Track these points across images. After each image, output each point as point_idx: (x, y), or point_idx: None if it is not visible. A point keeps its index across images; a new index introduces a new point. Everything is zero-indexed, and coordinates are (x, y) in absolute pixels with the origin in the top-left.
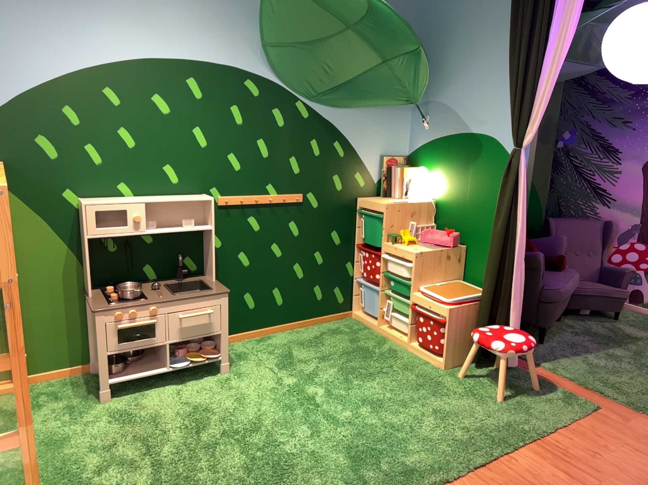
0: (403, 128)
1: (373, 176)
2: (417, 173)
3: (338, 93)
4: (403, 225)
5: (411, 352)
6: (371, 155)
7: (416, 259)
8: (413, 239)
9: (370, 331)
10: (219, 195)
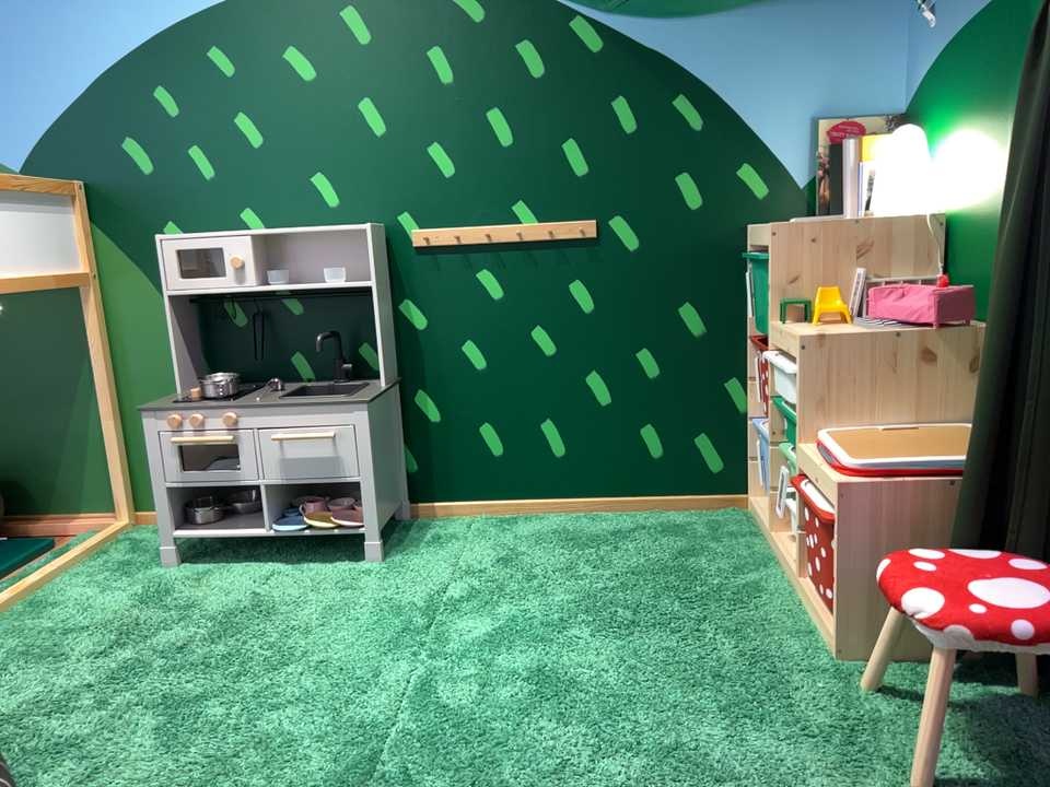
0: (888, 38)
1: (797, 170)
2: (894, 140)
3: None
4: (838, 277)
5: (798, 608)
6: (785, 117)
7: (810, 353)
8: (843, 308)
9: (753, 546)
10: (411, 225)
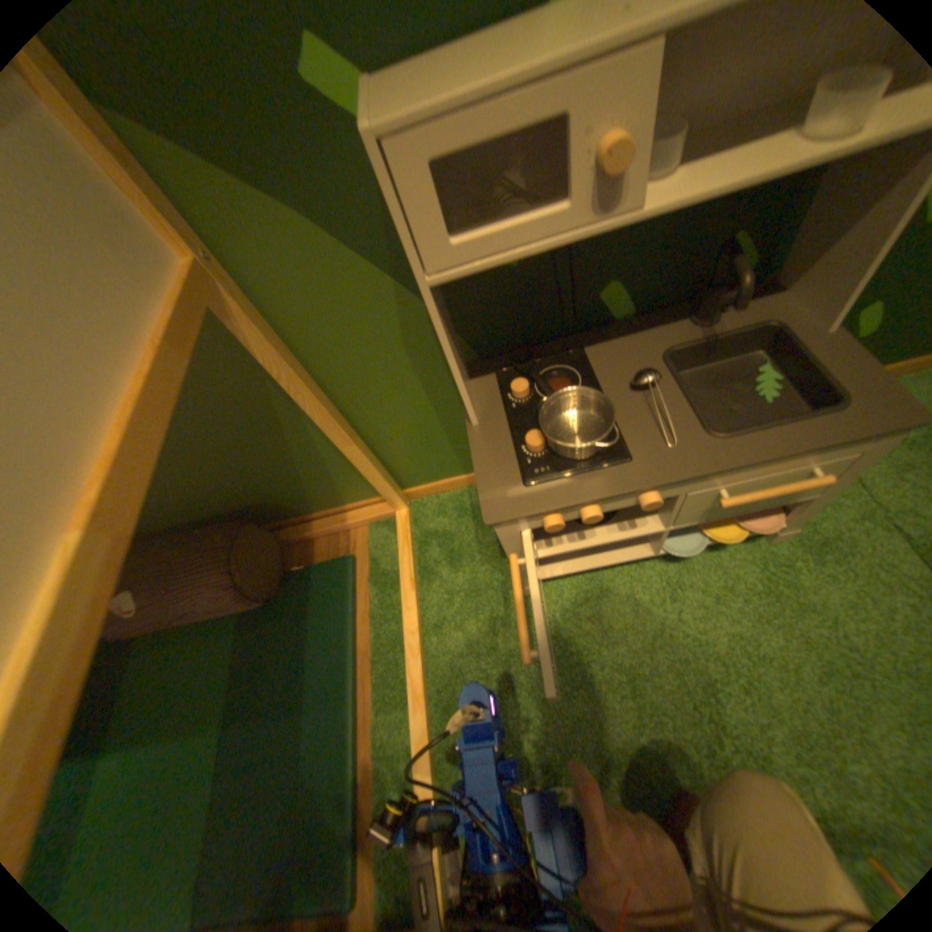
0: None
1: None
2: None
3: None
4: None
5: None
6: None
7: None
8: None
9: None
10: None
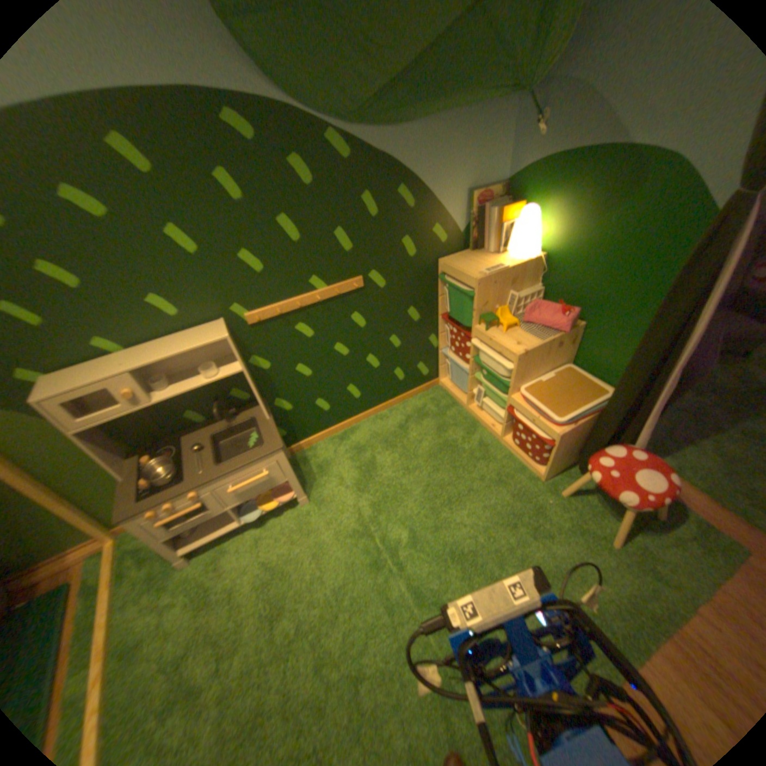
0: (507, 131)
1: (461, 223)
2: (527, 215)
3: (396, 89)
4: (503, 298)
5: (507, 452)
6: (457, 192)
7: (521, 362)
8: (516, 321)
9: (460, 413)
10: (244, 312)
